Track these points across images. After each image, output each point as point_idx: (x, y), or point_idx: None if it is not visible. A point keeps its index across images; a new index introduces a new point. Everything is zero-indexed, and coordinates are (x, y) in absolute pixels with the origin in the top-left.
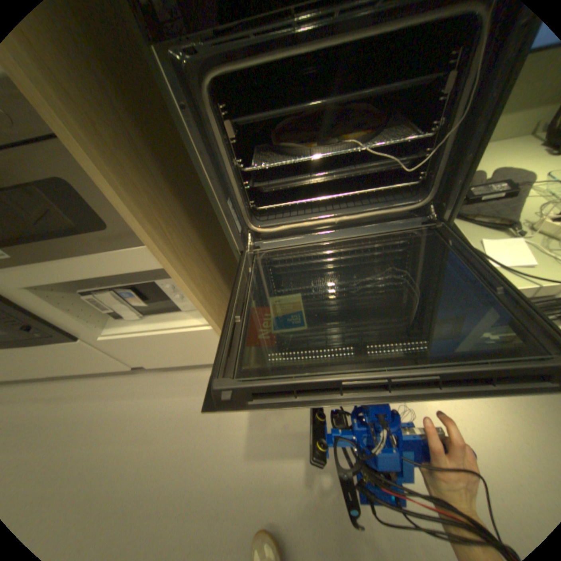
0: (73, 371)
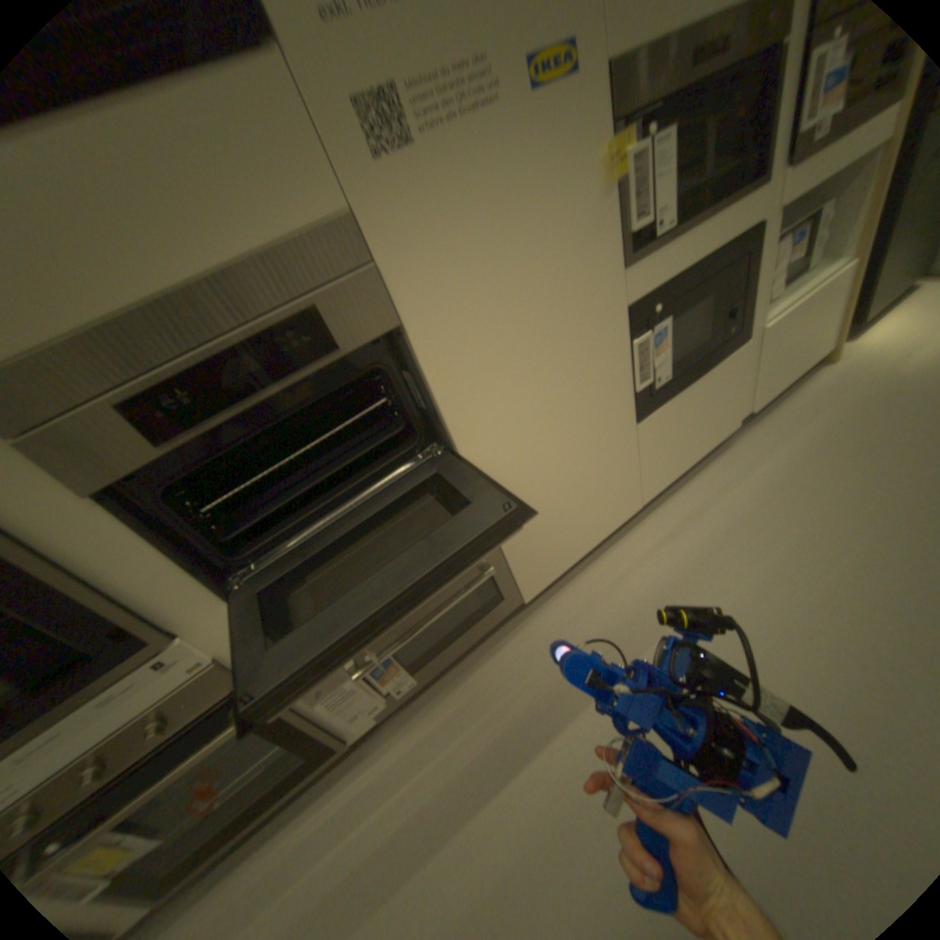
0: (687, 458)
